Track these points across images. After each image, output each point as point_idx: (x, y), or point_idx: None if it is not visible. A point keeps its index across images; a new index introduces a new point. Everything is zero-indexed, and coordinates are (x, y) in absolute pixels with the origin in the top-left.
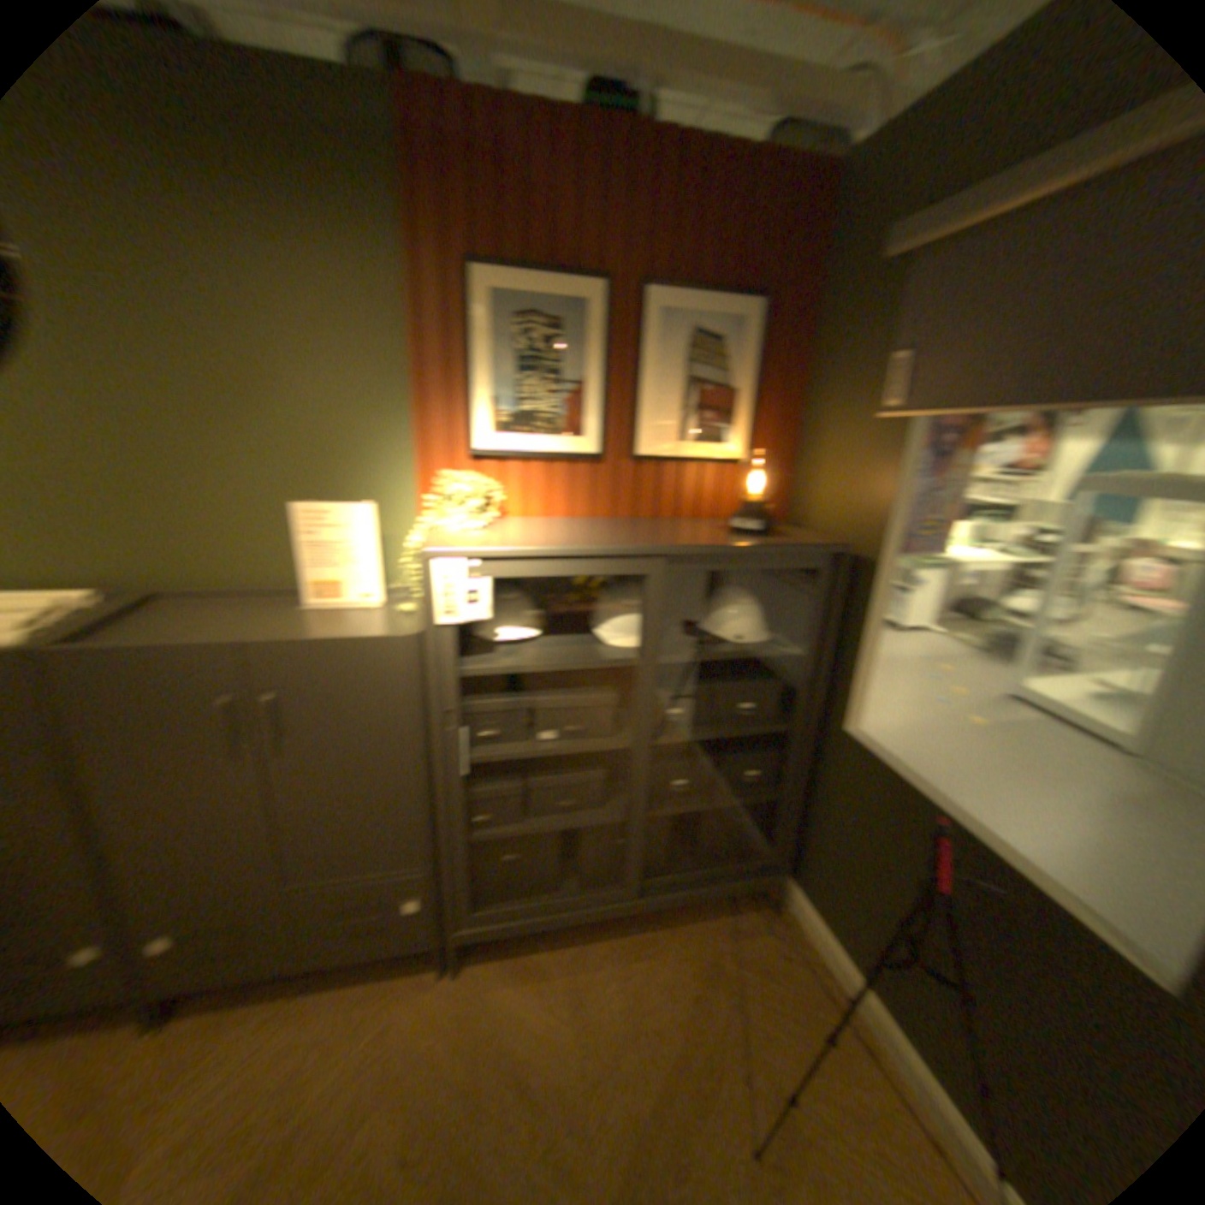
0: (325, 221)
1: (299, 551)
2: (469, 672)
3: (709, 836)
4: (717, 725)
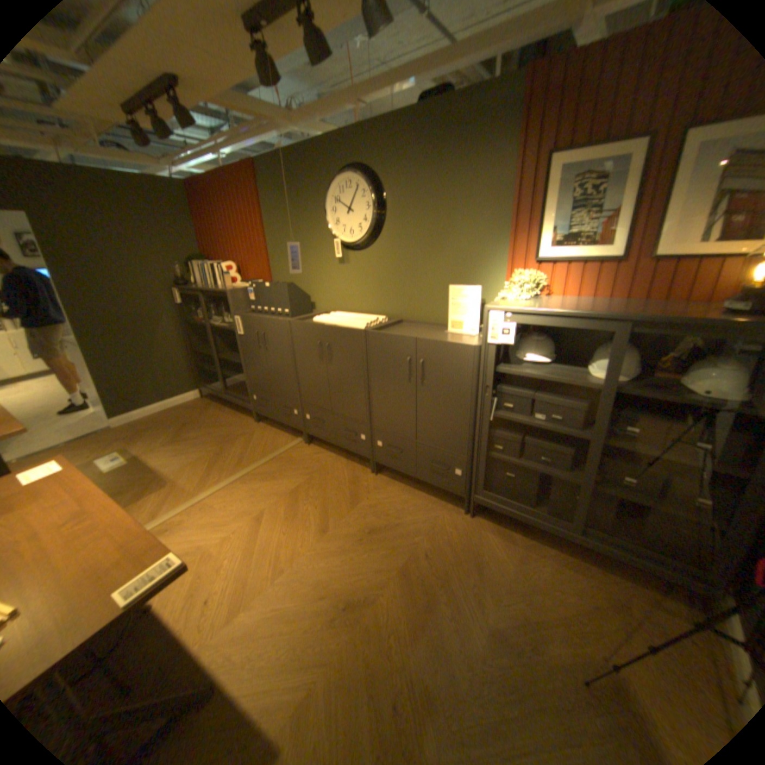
0: (488, 154)
1: (451, 307)
2: (503, 371)
3: (657, 533)
4: (675, 453)
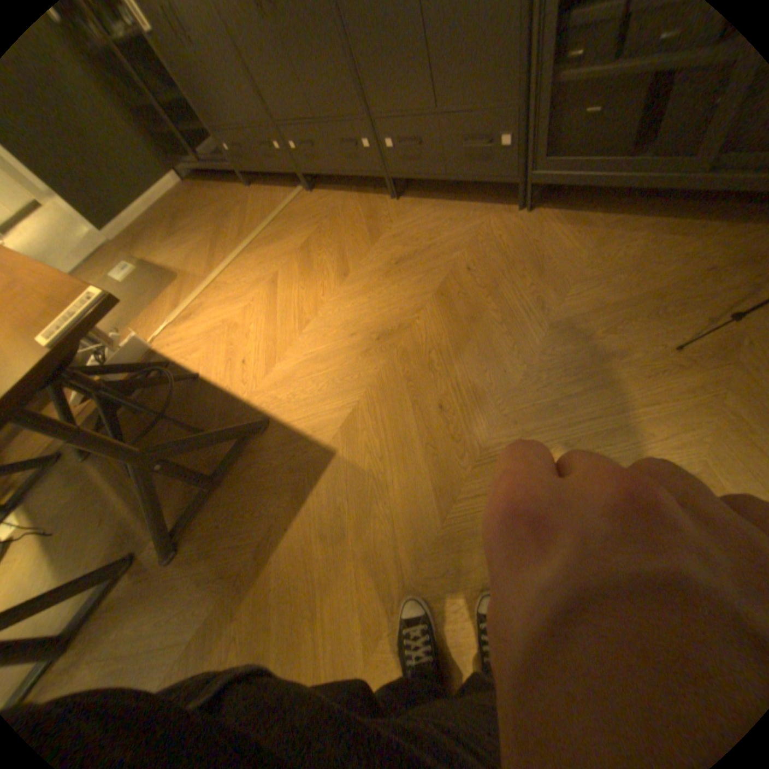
0: None
1: None
2: None
3: None
4: None
